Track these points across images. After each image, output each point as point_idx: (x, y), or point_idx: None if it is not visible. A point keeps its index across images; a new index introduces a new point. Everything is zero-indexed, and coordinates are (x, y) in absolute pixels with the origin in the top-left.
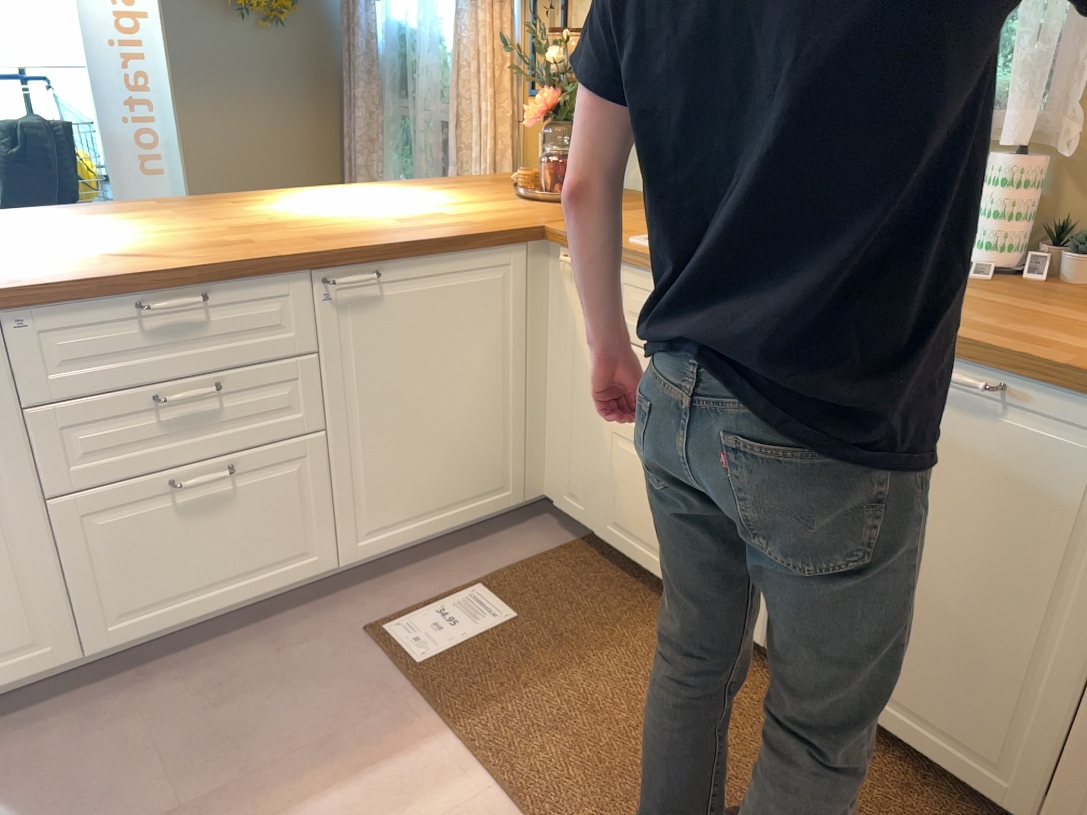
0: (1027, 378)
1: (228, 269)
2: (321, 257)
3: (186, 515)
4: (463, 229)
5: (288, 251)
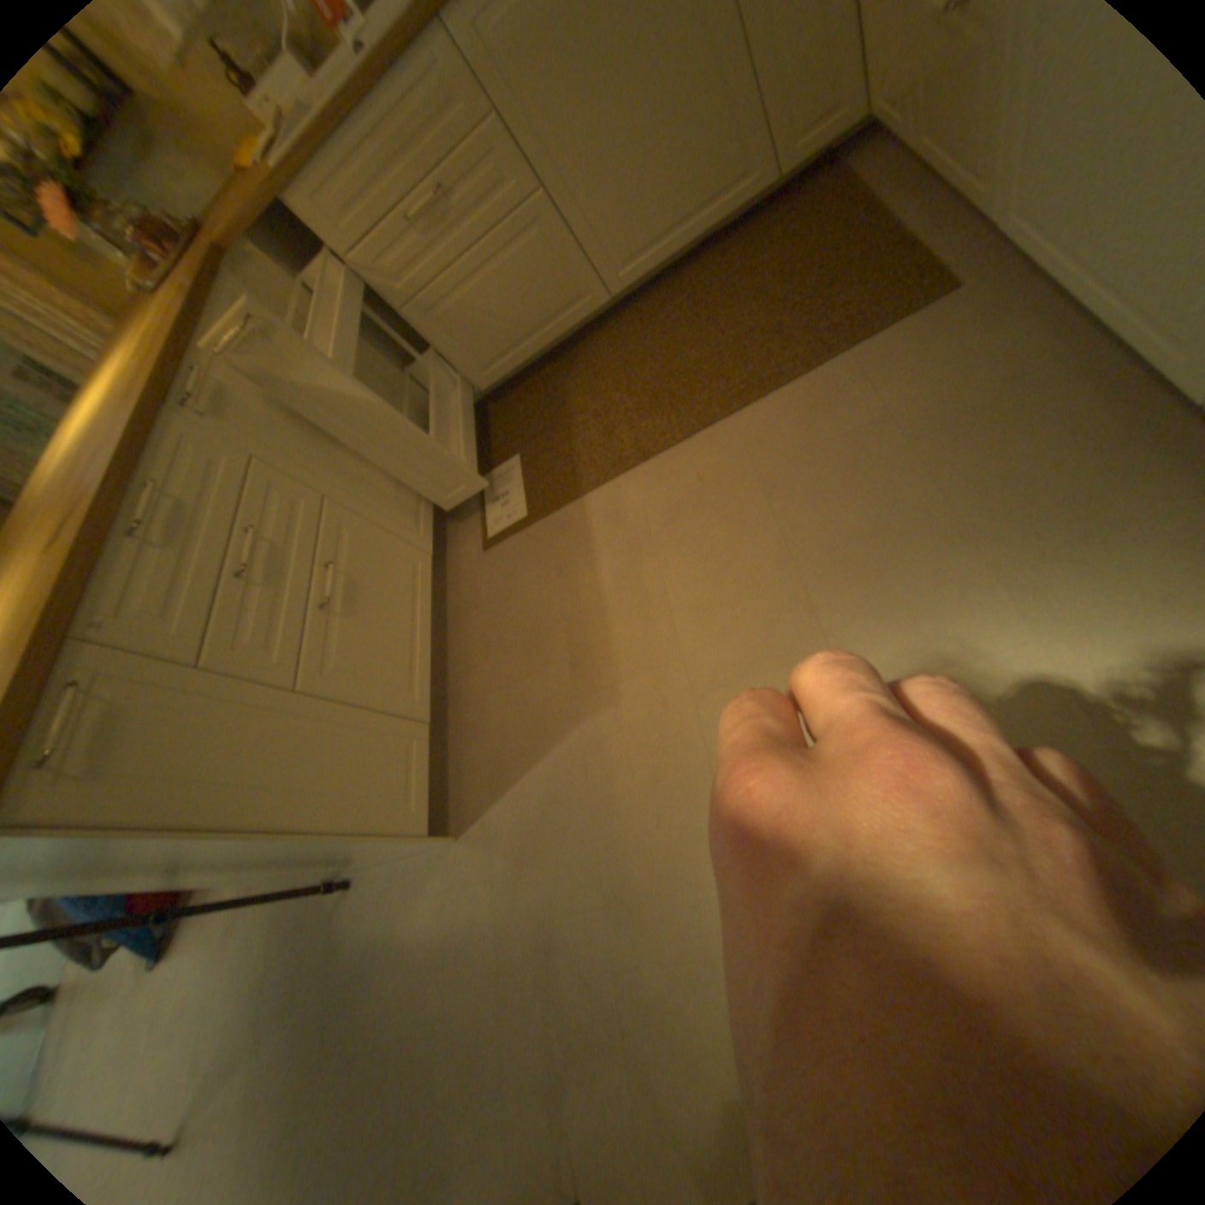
0: None
1: (126, 451)
2: (154, 387)
3: (353, 613)
4: (183, 295)
5: (131, 409)
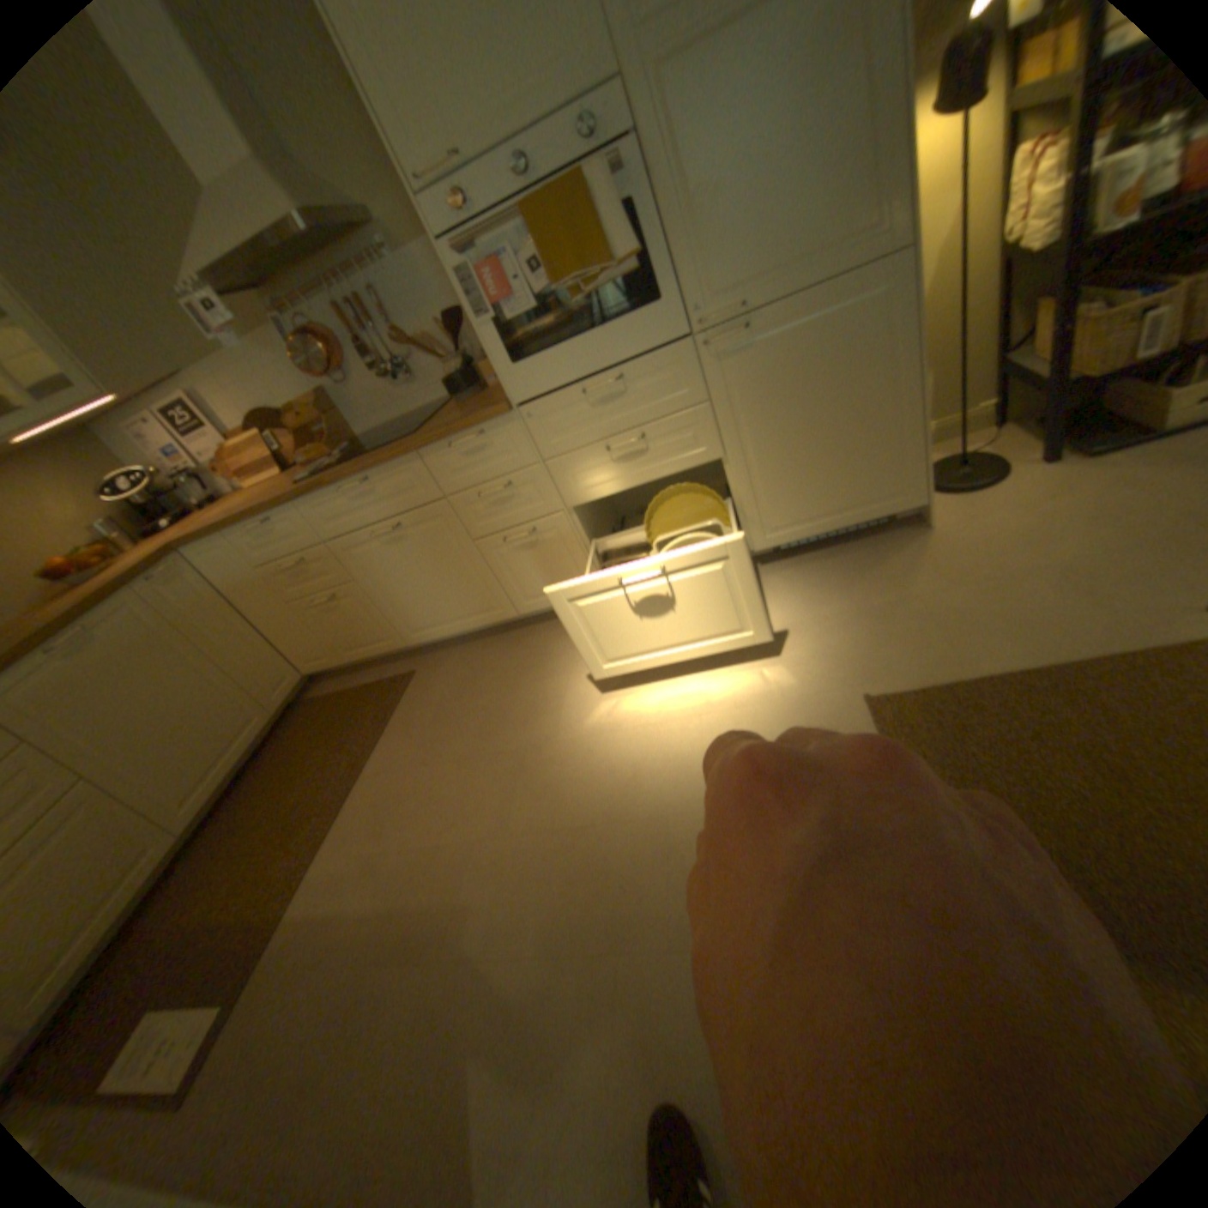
0: (83, 614)
1: None
2: None
3: None
4: None
5: None
